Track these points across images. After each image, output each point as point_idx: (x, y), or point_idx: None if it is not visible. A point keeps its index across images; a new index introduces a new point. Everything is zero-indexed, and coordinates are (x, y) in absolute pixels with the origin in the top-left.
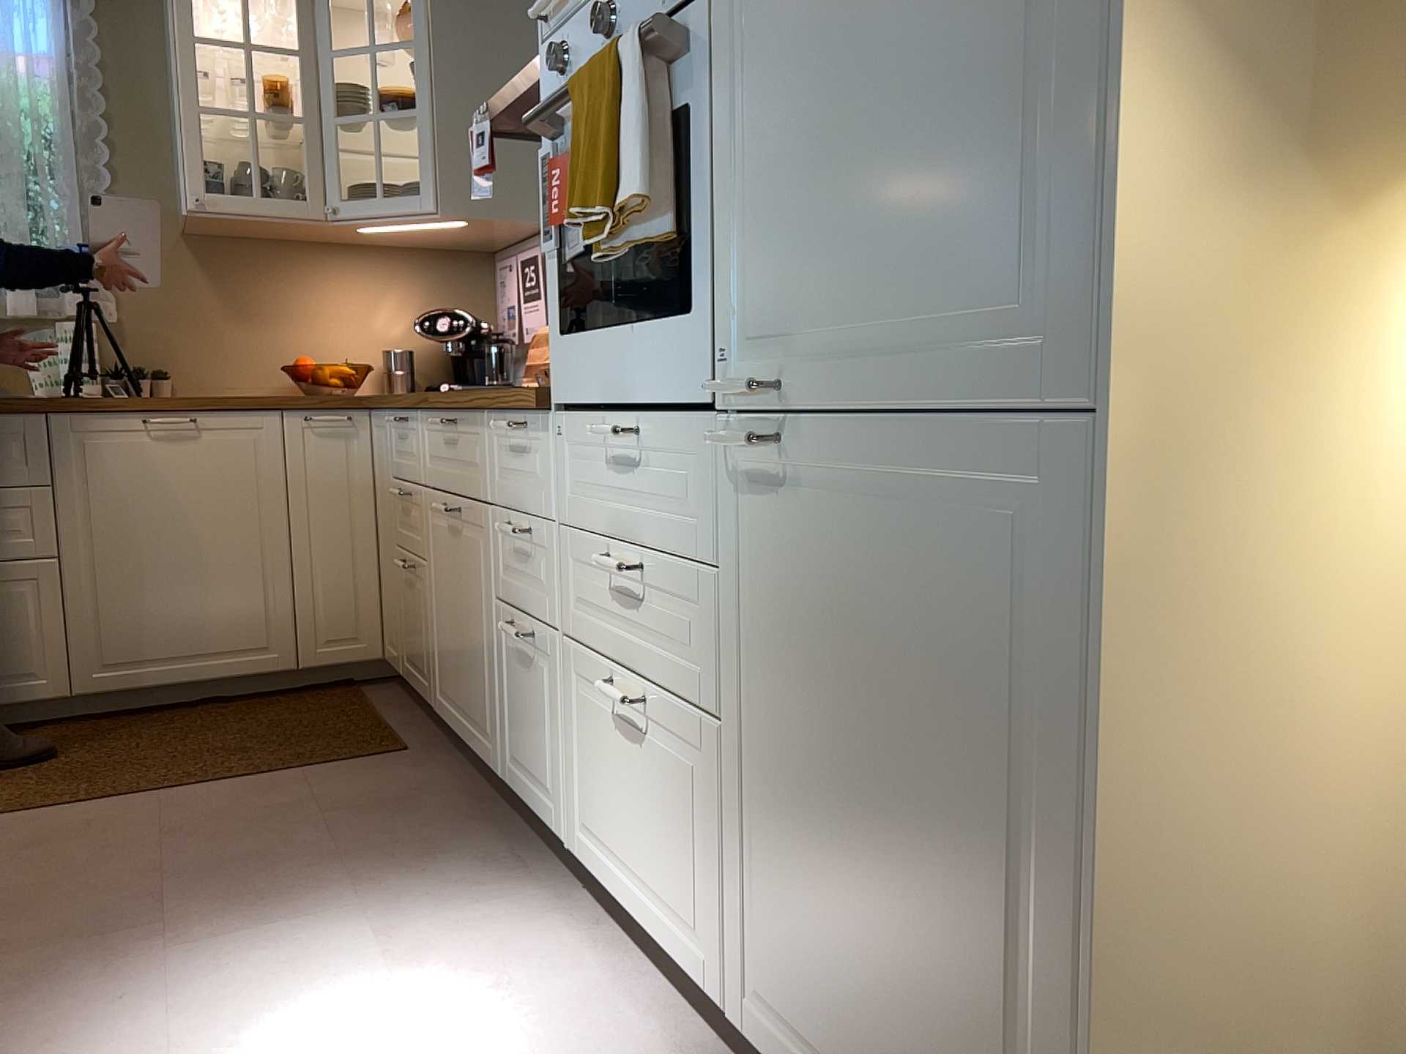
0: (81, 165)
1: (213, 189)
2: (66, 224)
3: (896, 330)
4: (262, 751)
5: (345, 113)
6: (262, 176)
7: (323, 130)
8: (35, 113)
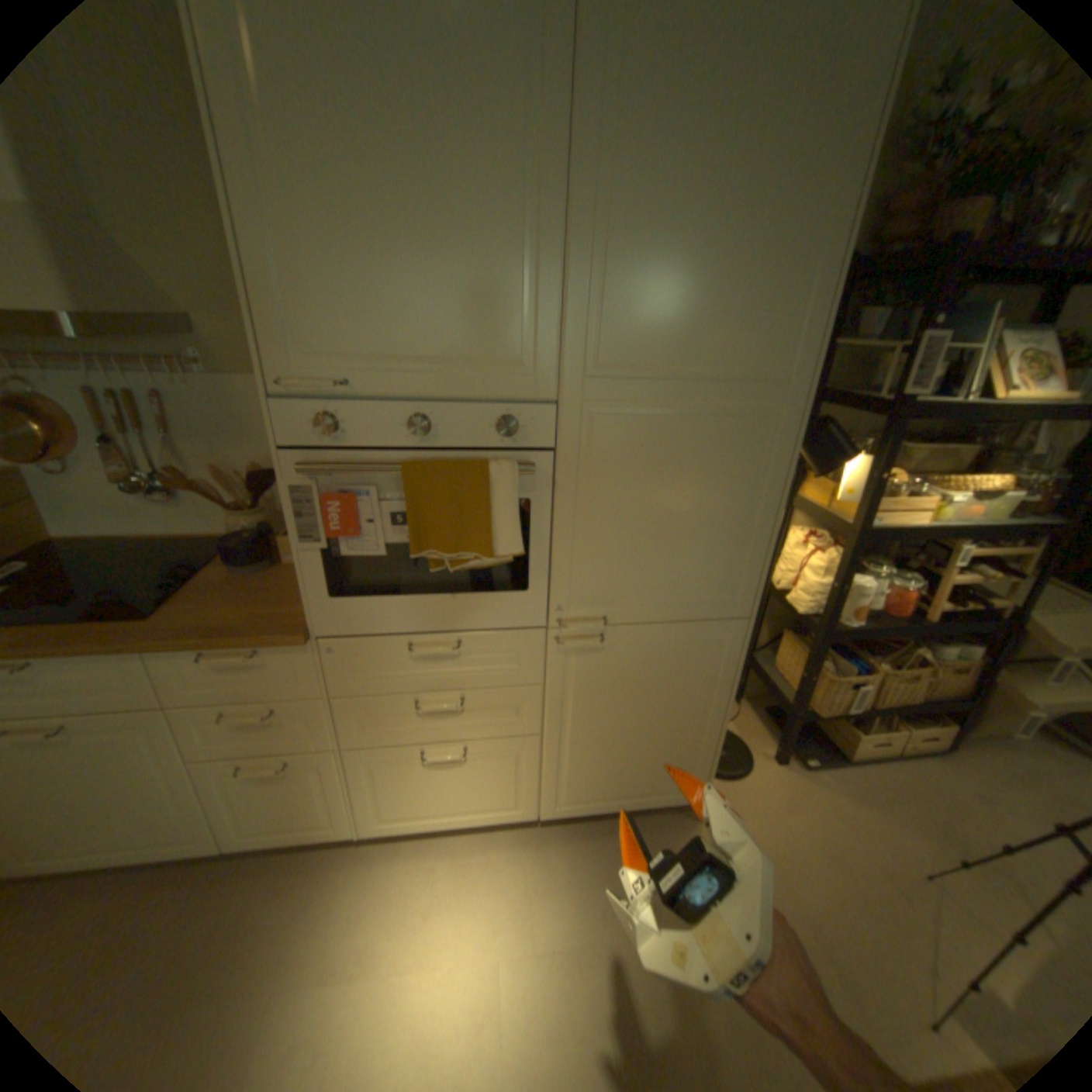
0: None
1: None
2: None
3: (665, 598)
4: None
5: None
6: None
7: None
8: None
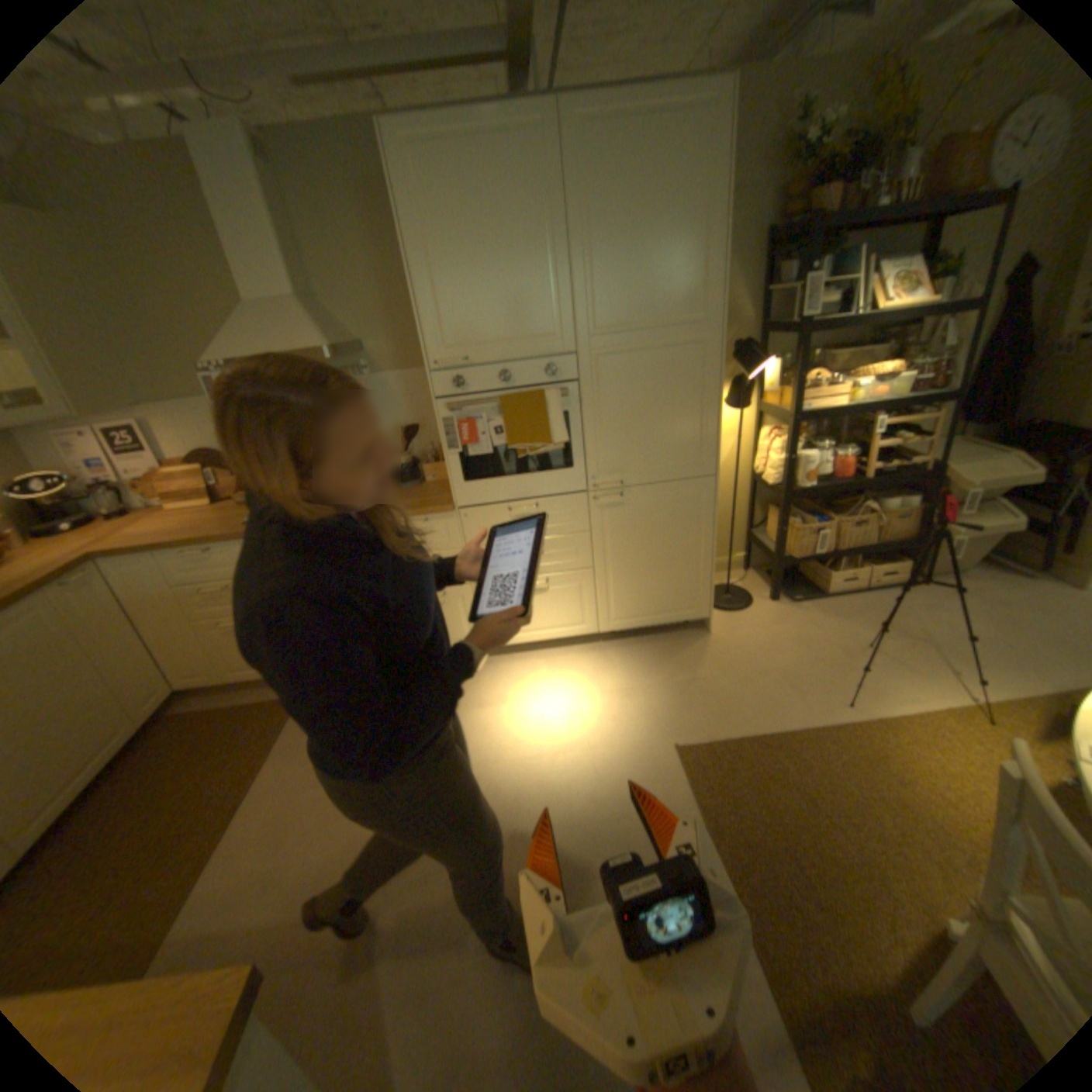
0: None
1: None
2: None
3: (657, 466)
4: (231, 754)
5: None
6: None
7: None
8: None
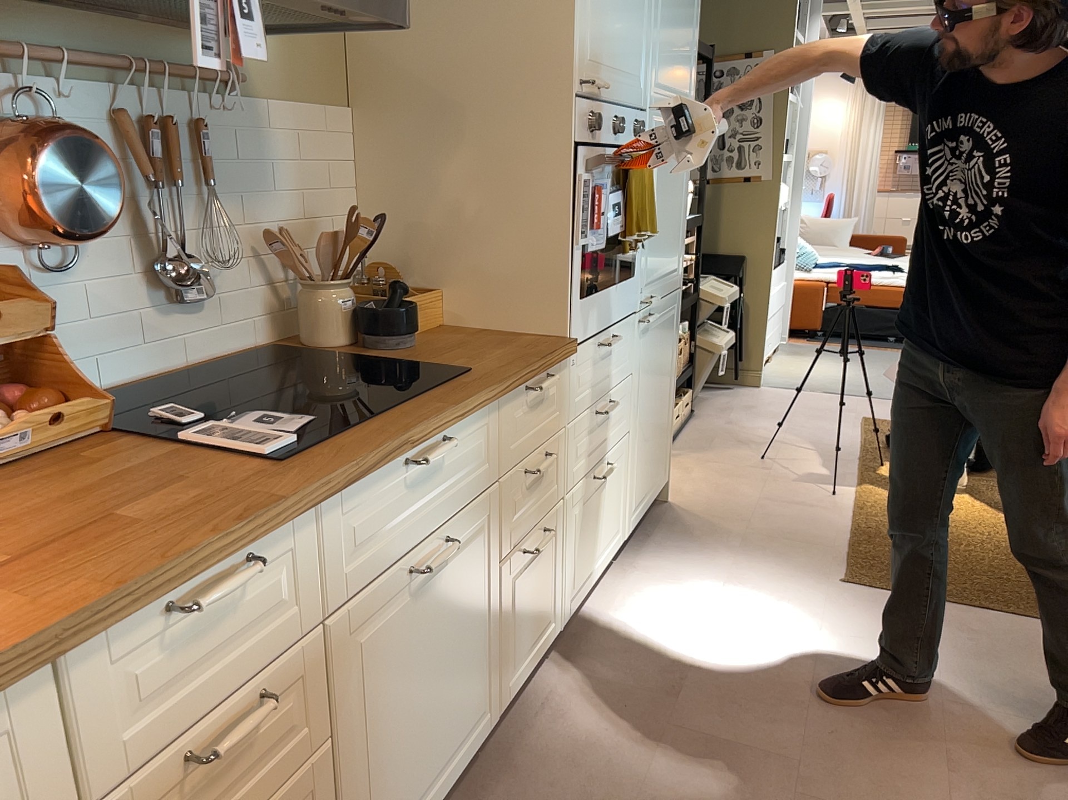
0: None
1: None
2: None
3: (665, 274)
4: None
5: None
6: None
7: None
8: None
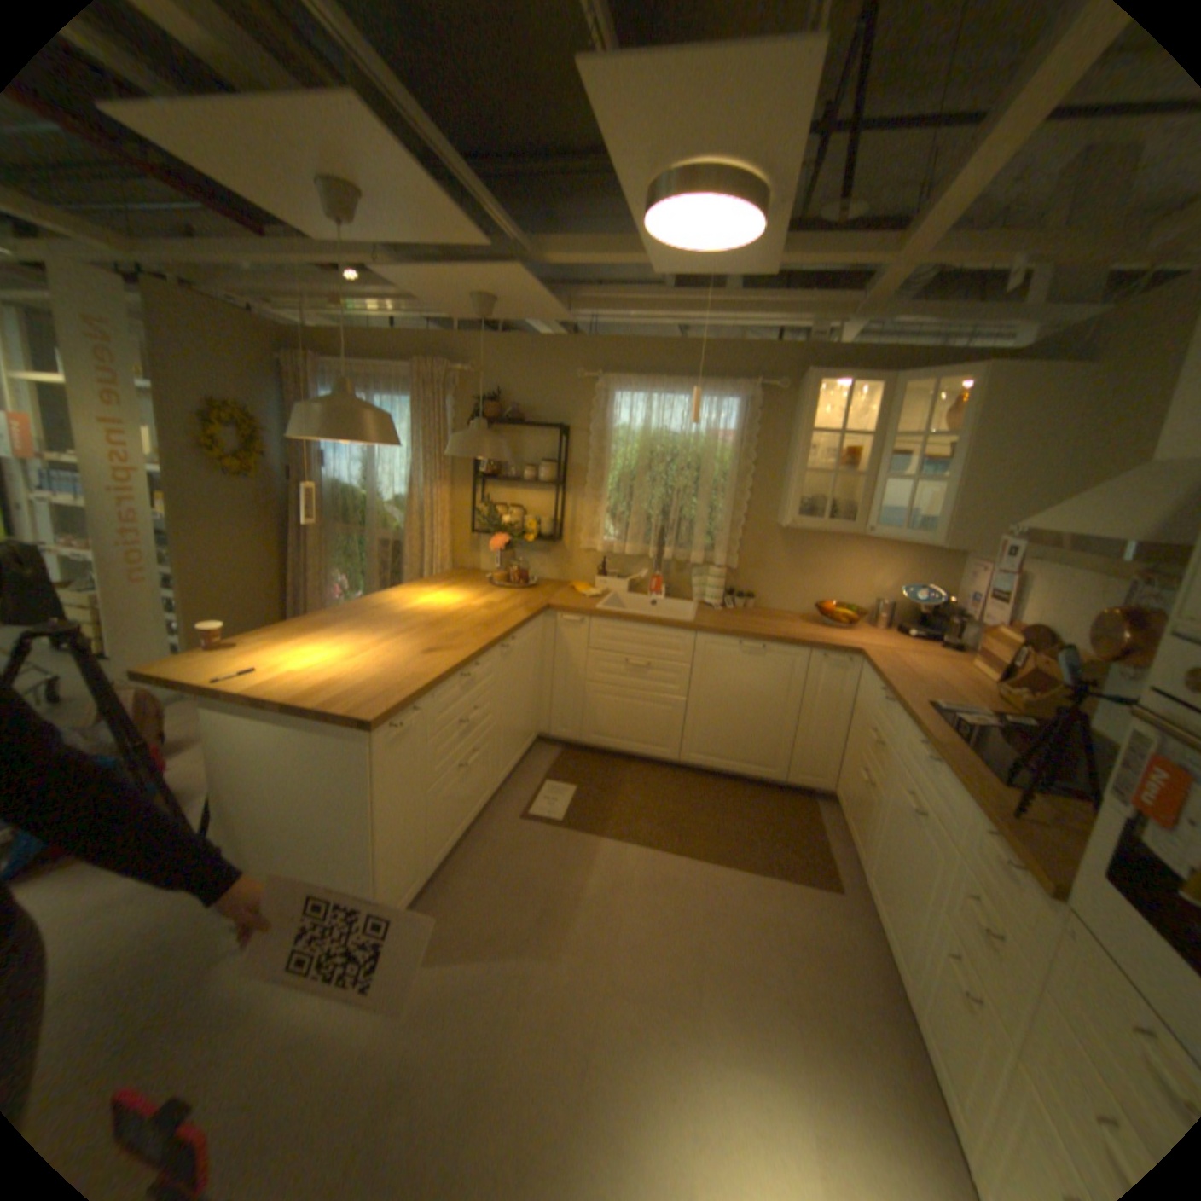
0: (735, 487)
1: (801, 513)
2: (723, 519)
3: None
4: (761, 848)
5: (893, 469)
6: (831, 507)
7: (876, 480)
8: (721, 463)
